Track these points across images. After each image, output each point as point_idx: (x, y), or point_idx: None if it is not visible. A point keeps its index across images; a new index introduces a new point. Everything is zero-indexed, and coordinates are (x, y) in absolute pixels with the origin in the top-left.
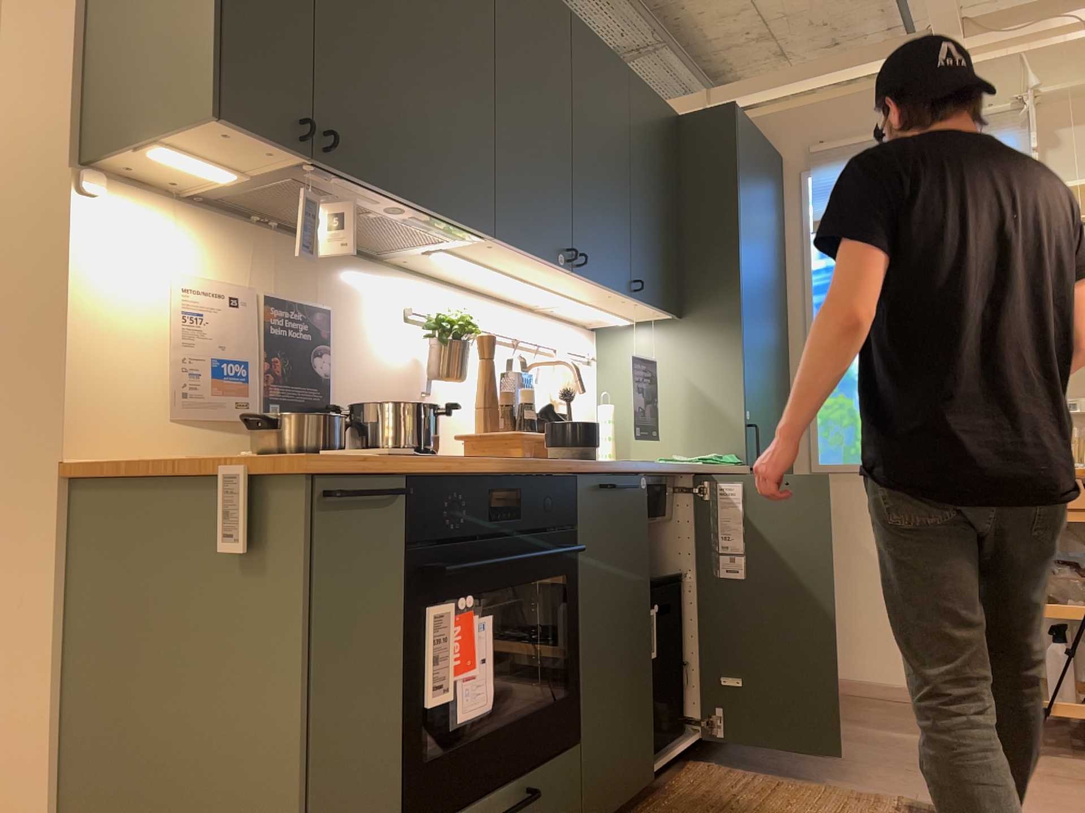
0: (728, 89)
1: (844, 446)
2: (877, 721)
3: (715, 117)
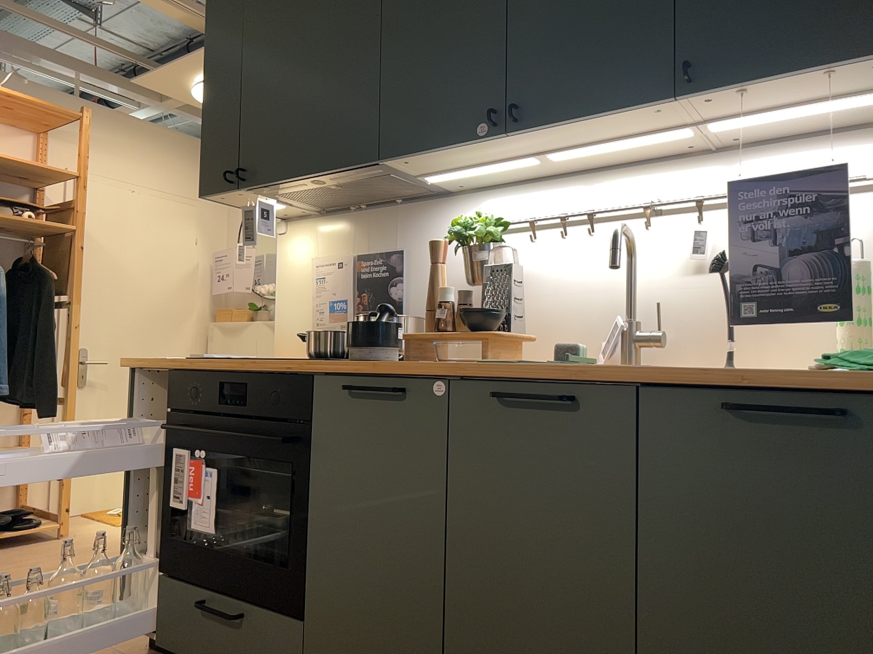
0: None
1: None
2: None
3: None
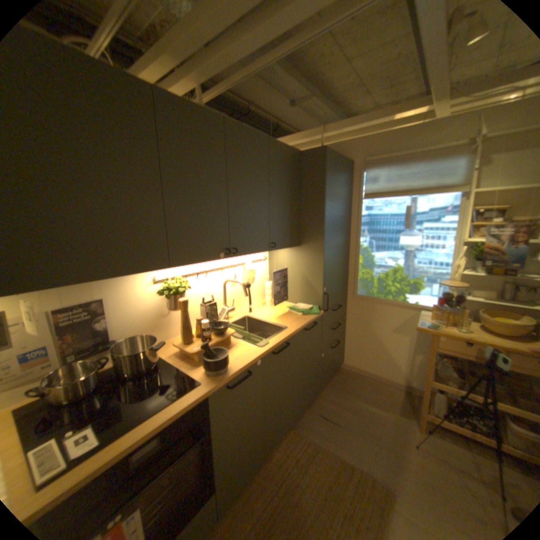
0: (333, 125)
1: (367, 289)
2: (366, 397)
3: (317, 152)
